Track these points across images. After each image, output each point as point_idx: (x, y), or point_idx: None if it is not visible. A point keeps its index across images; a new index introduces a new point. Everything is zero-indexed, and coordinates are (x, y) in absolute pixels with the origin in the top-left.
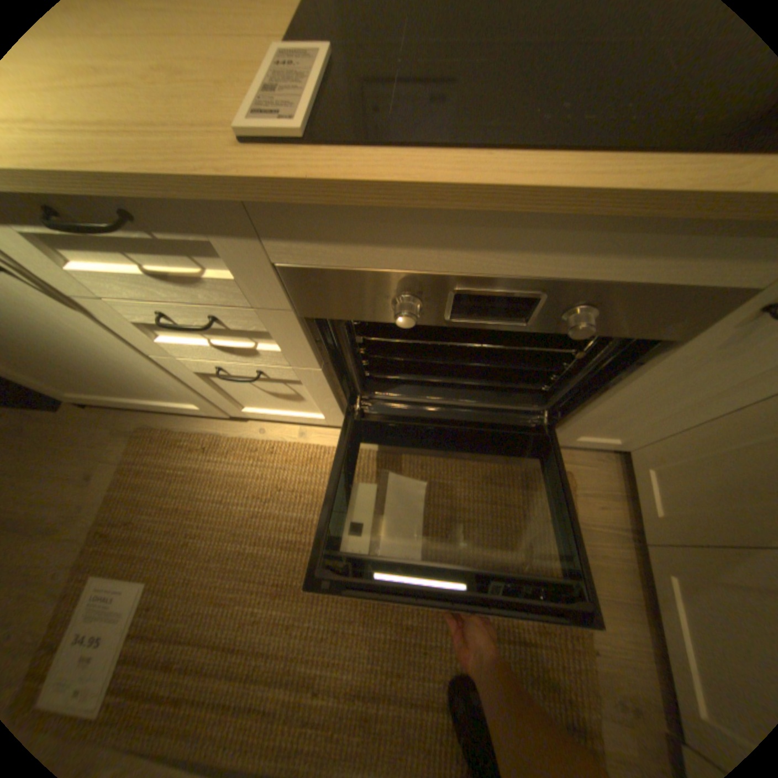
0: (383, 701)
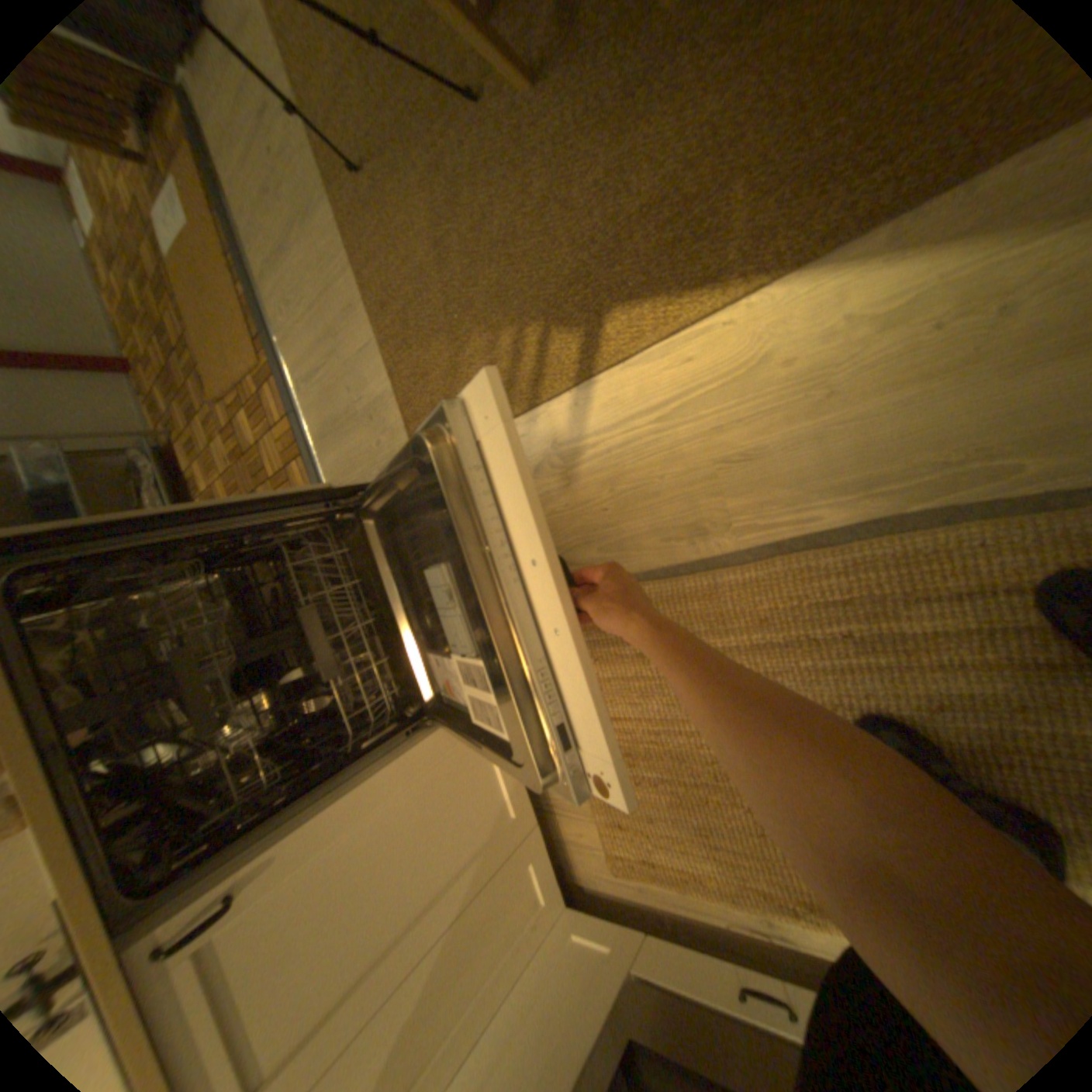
0: (743, 651)
